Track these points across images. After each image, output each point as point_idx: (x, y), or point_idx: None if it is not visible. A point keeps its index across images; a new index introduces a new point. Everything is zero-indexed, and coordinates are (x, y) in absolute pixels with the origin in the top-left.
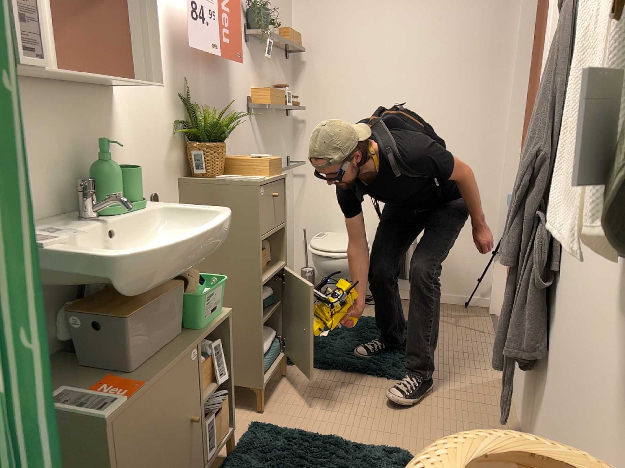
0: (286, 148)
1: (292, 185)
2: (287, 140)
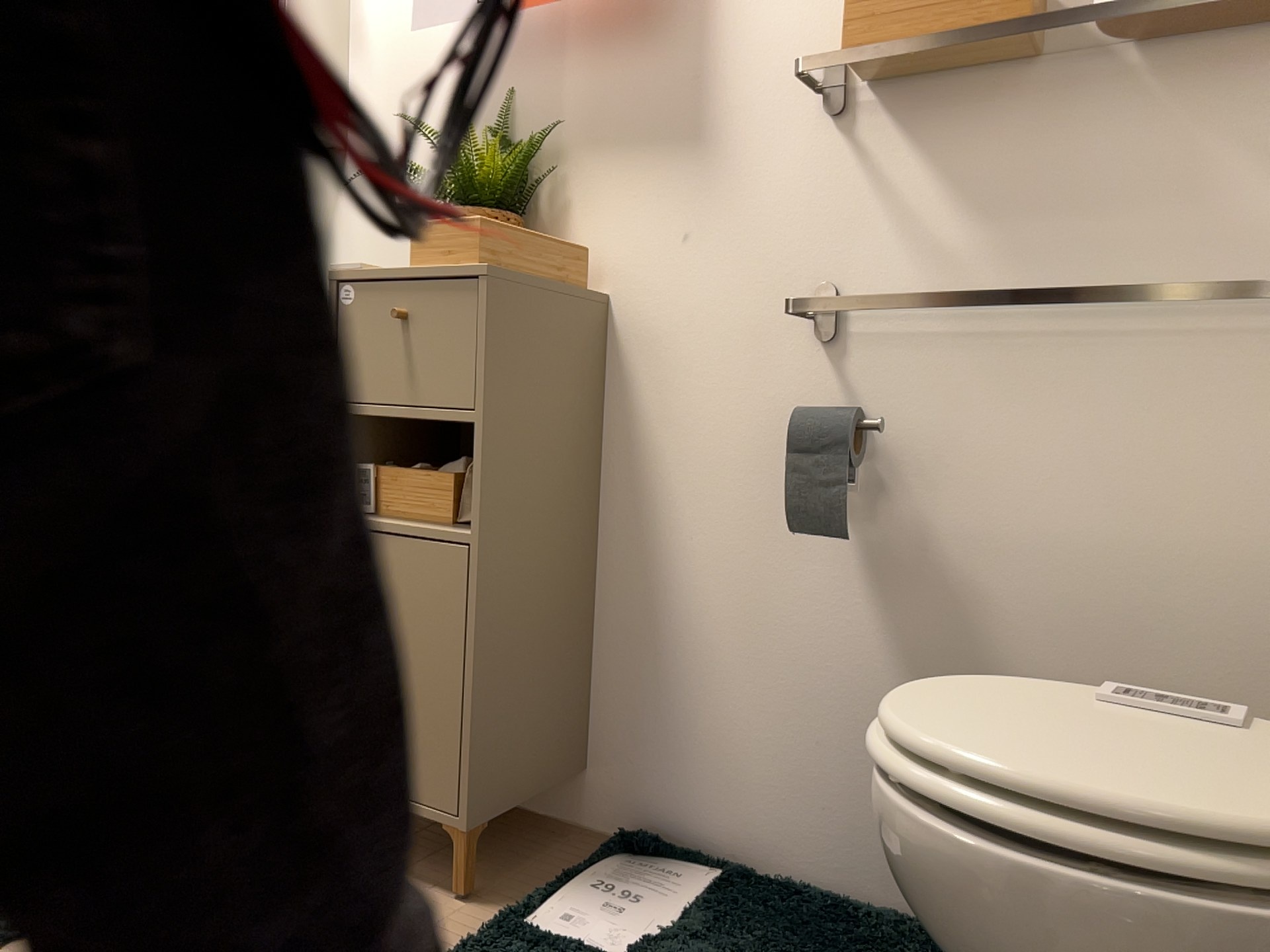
0: None
1: None
2: None
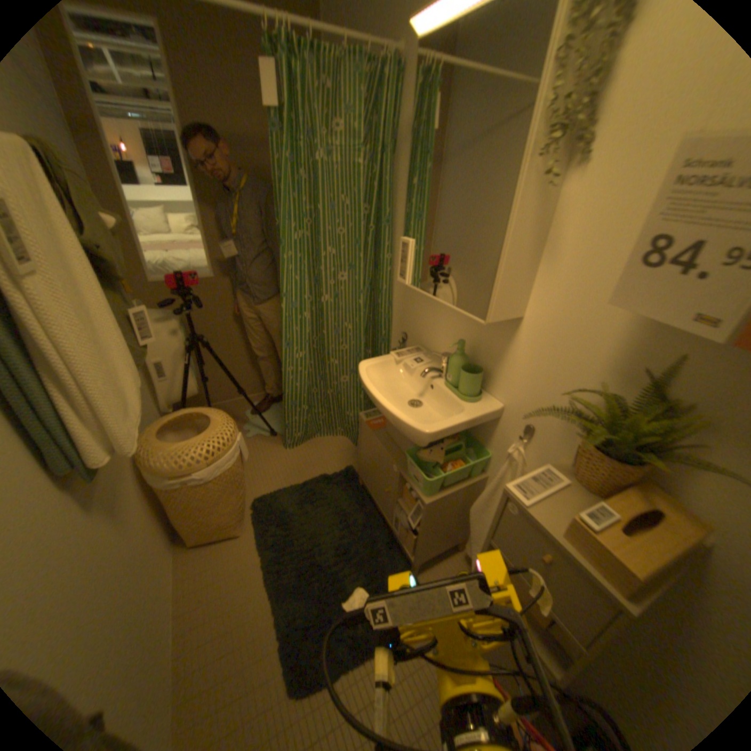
0: None
1: None
2: None
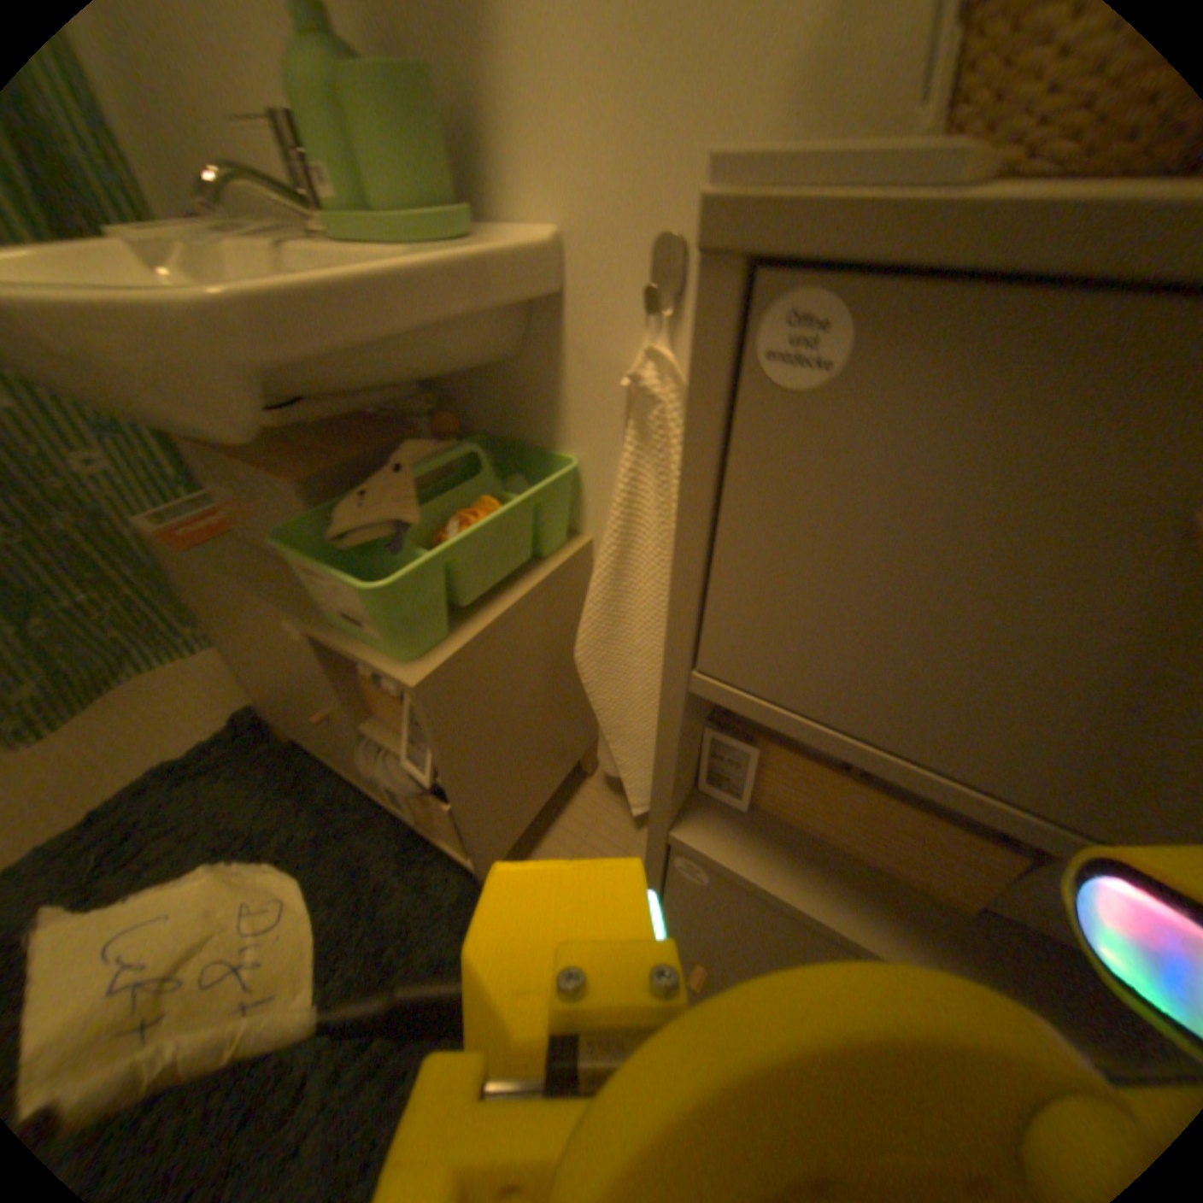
0: None
1: None
2: None
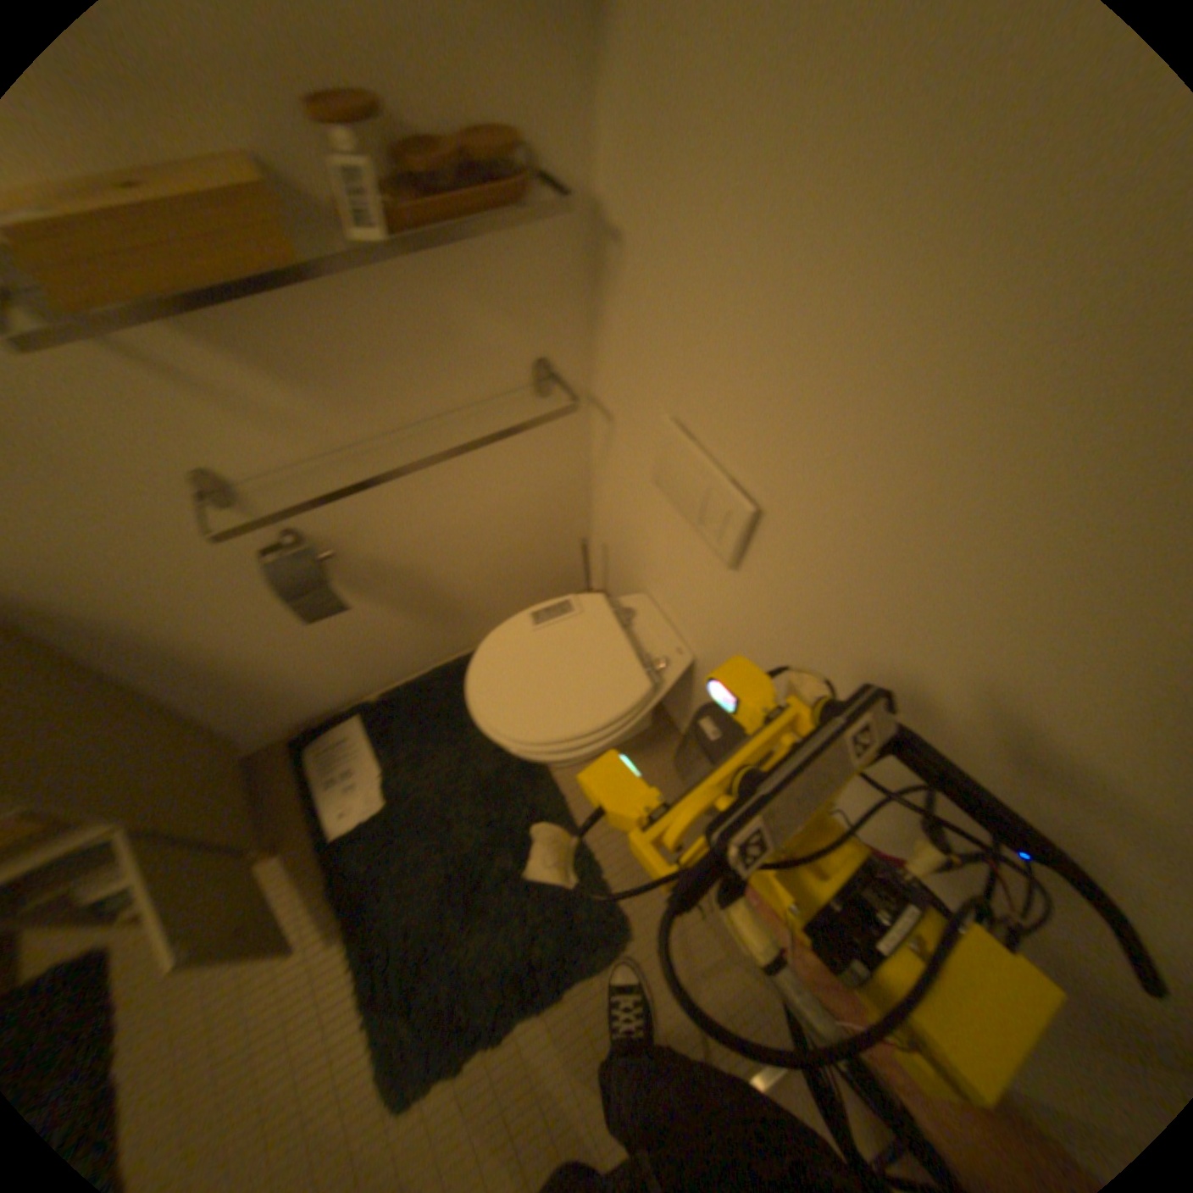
0: (510, 340)
1: (571, 429)
2: (521, 308)
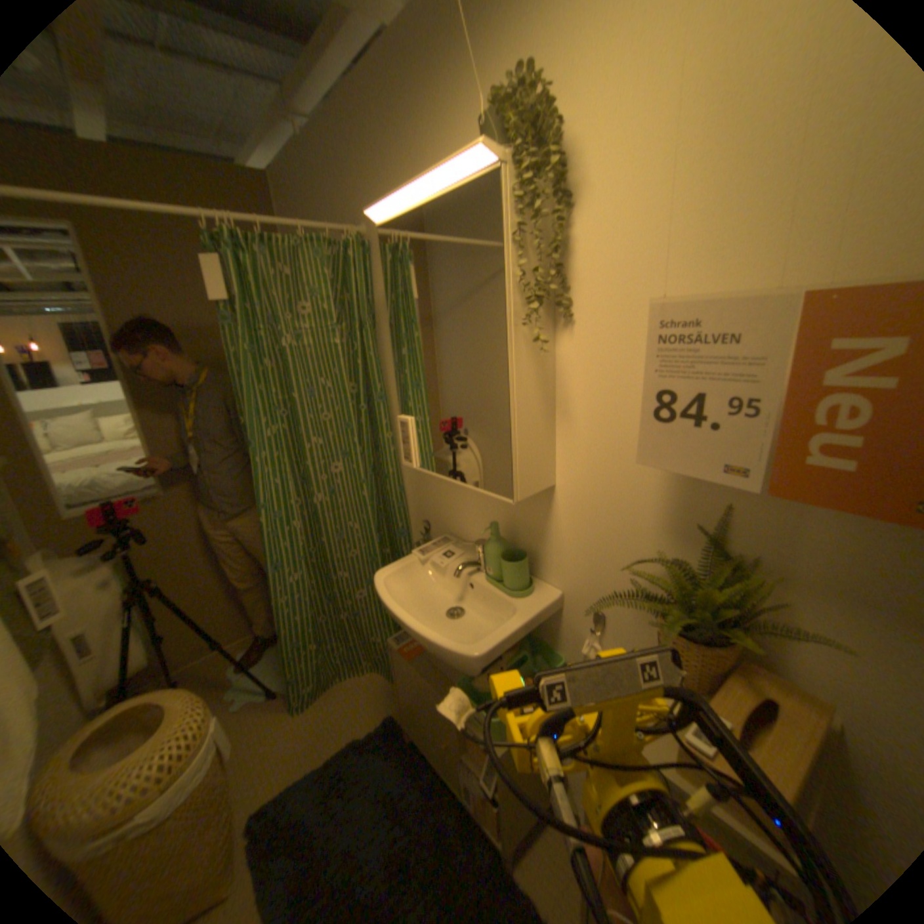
0: None
1: None
2: None
